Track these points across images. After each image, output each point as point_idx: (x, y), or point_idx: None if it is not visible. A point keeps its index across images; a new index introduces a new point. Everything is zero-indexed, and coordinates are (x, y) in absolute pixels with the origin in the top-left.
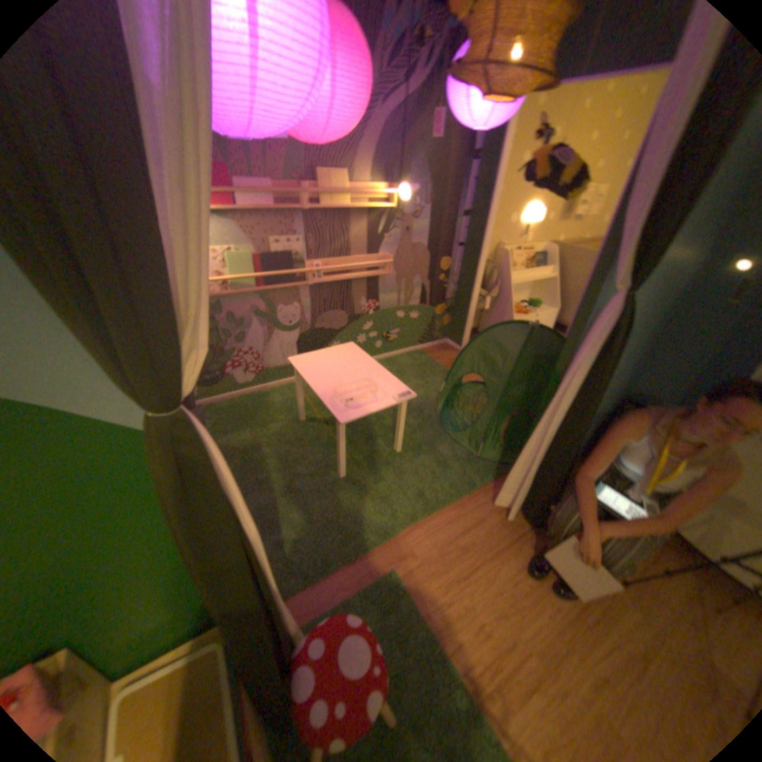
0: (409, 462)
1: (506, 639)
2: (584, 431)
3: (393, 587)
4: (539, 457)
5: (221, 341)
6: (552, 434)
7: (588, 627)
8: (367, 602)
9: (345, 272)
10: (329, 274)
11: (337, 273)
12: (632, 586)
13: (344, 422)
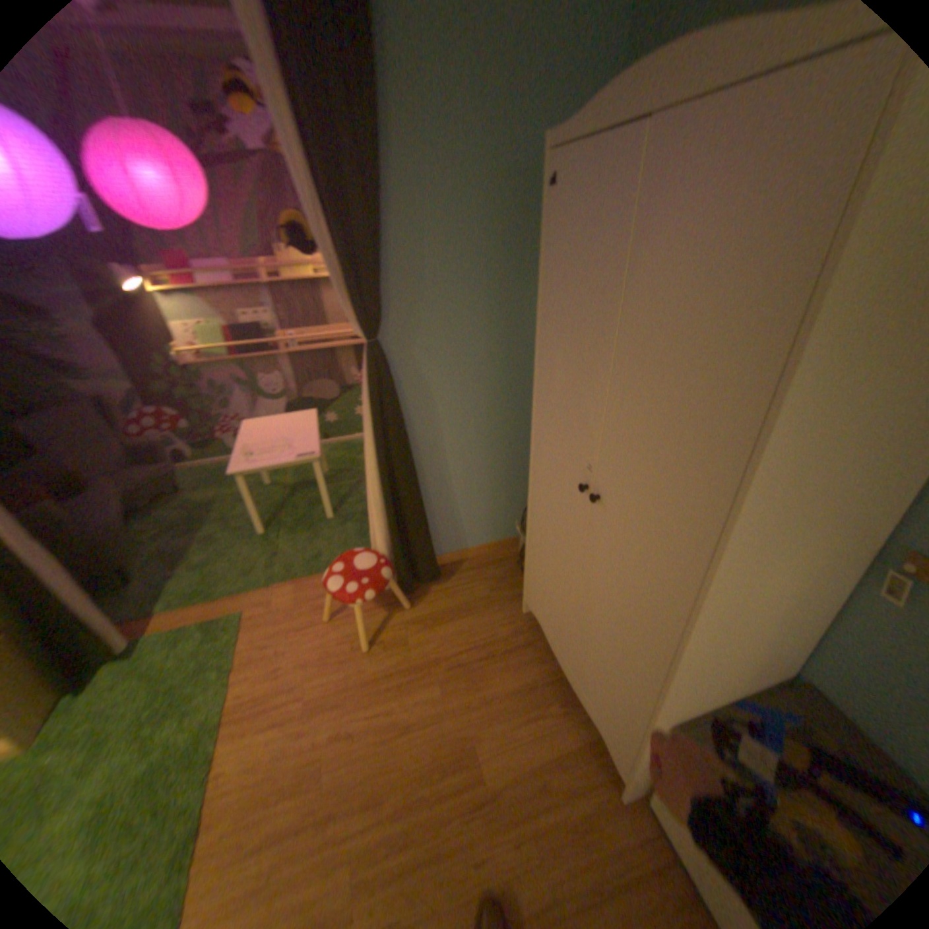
0: (328, 528)
1: (289, 685)
2: (402, 490)
3: (229, 626)
4: (383, 519)
5: (208, 407)
6: (382, 493)
7: (376, 694)
8: (199, 632)
9: (328, 342)
10: (309, 344)
11: (318, 343)
12: (459, 670)
13: (232, 475)
